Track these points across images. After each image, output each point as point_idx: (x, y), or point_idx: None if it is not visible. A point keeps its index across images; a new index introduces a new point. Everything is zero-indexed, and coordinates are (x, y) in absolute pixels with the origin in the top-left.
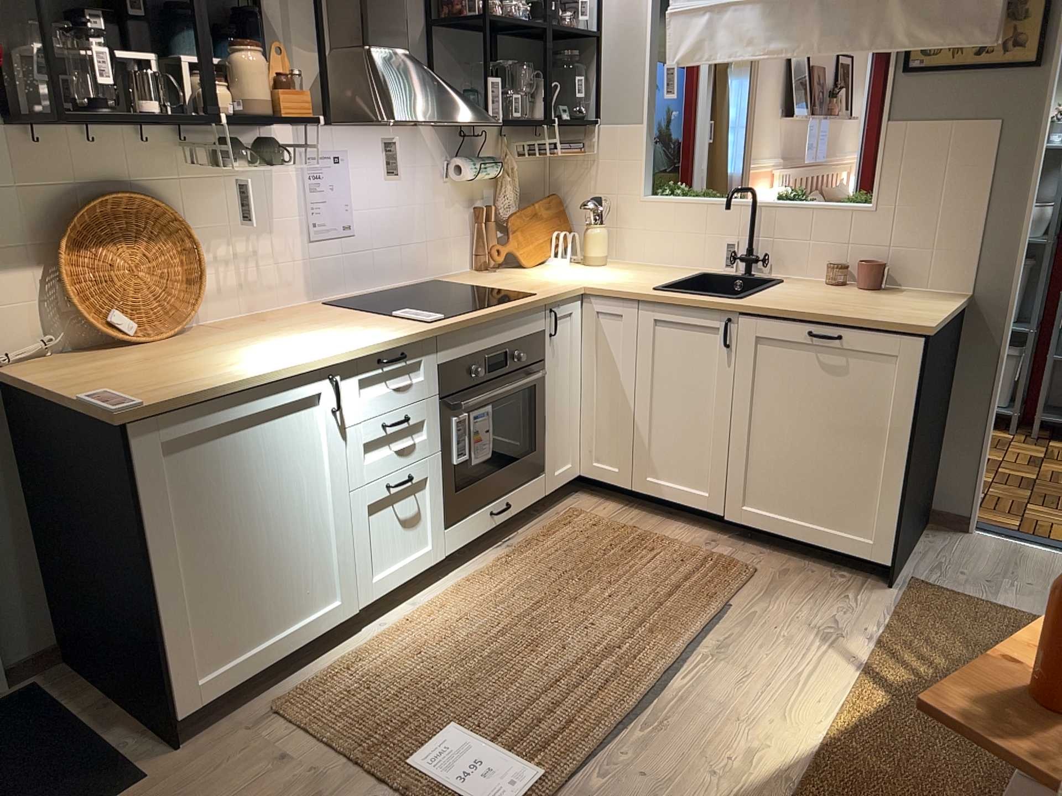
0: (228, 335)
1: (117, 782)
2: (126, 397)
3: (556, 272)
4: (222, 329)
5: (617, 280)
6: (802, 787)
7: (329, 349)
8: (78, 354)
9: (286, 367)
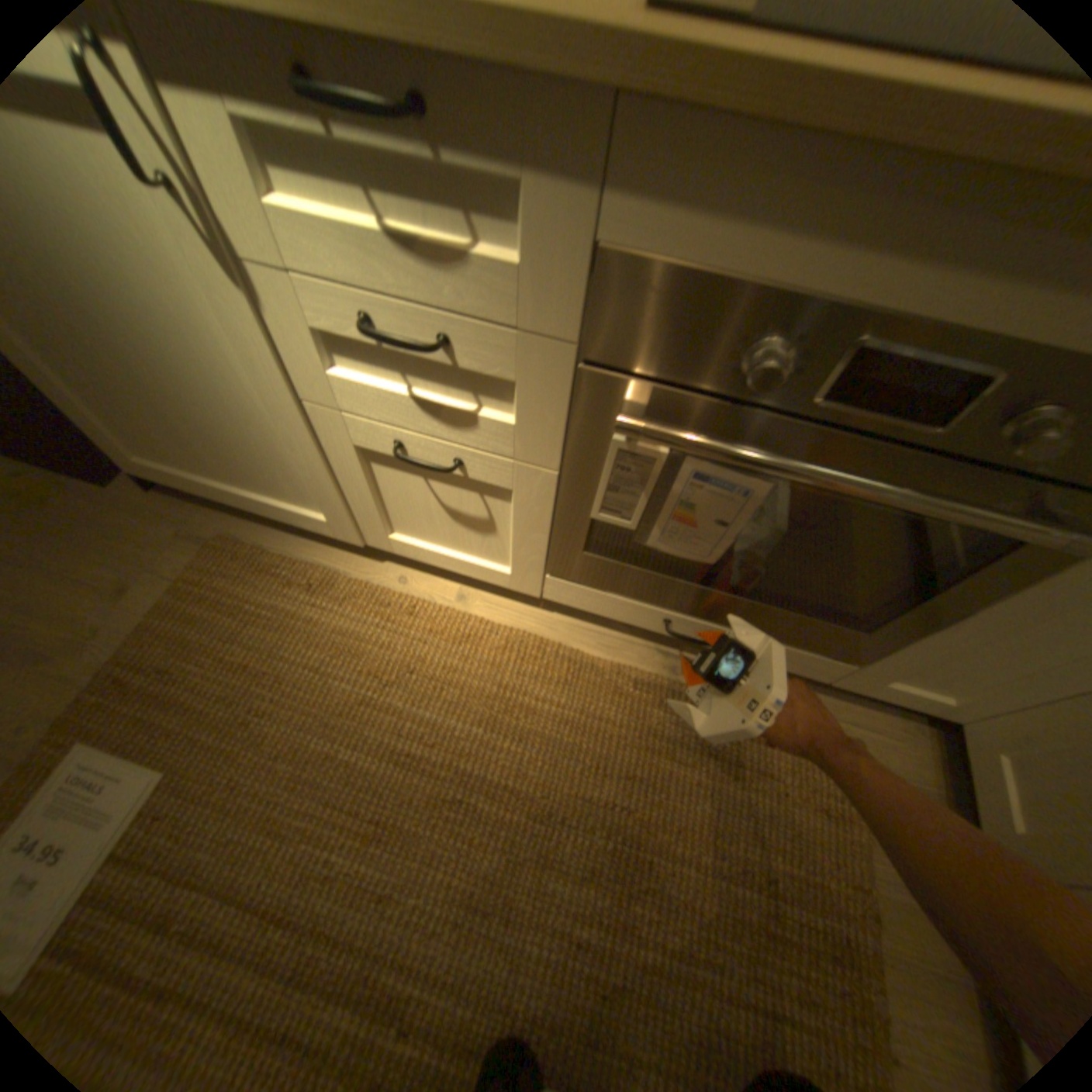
0: None
1: (96, 469)
2: None
3: None
4: None
5: None
6: None
7: None
8: None
9: None
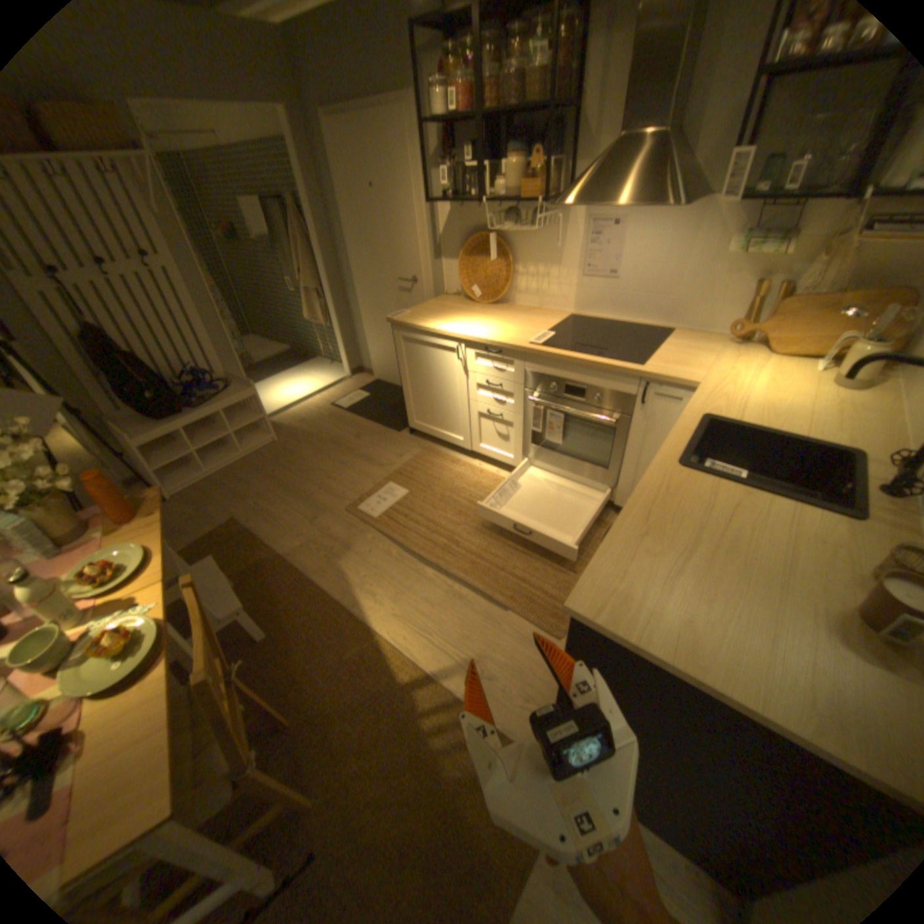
0: (497, 311)
1: (397, 428)
2: (399, 316)
3: (766, 368)
4: (509, 308)
5: (749, 397)
6: (346, 610)
7: (467, 332)
8: (465, 298)
9: (439, 329)
